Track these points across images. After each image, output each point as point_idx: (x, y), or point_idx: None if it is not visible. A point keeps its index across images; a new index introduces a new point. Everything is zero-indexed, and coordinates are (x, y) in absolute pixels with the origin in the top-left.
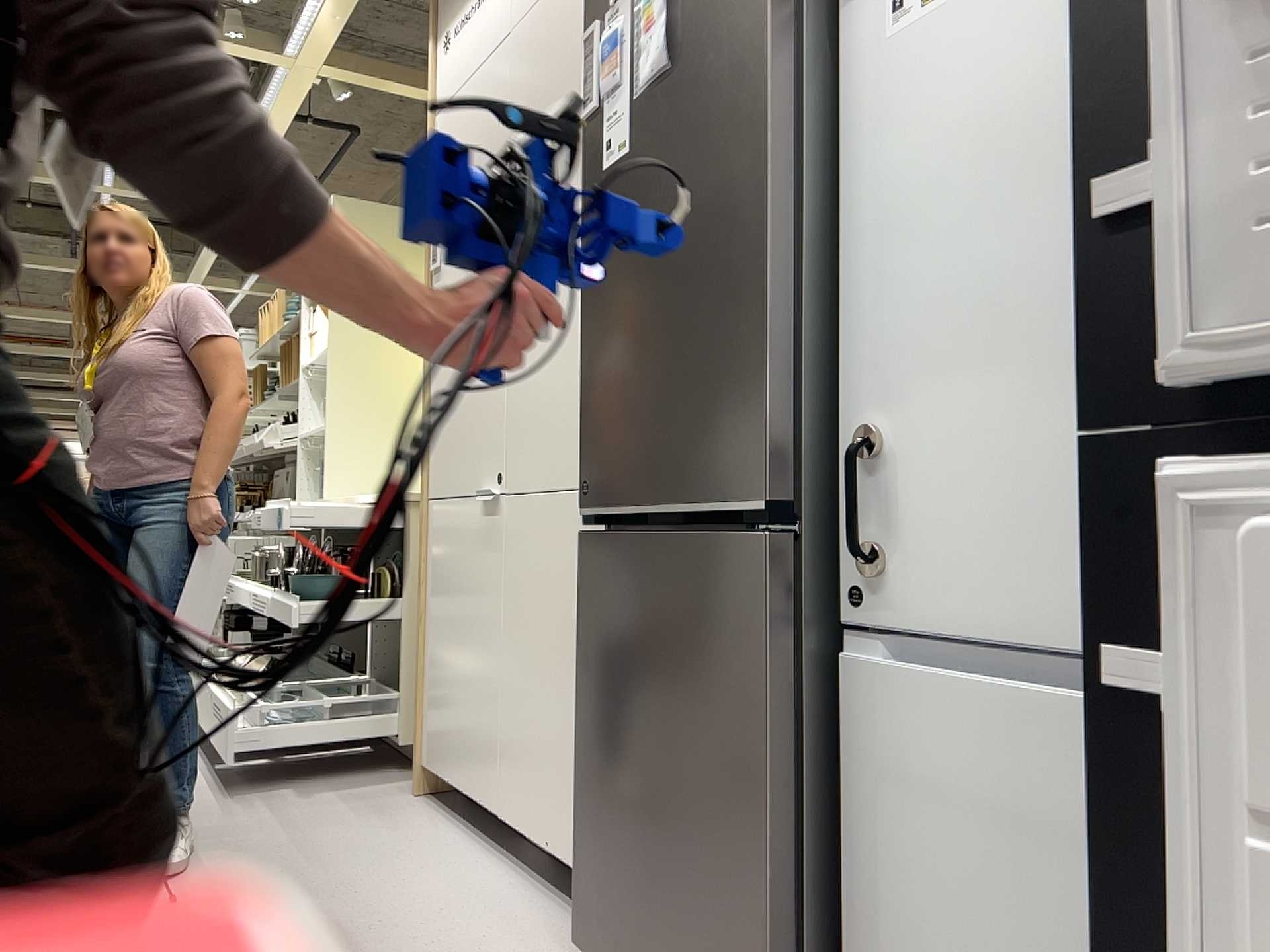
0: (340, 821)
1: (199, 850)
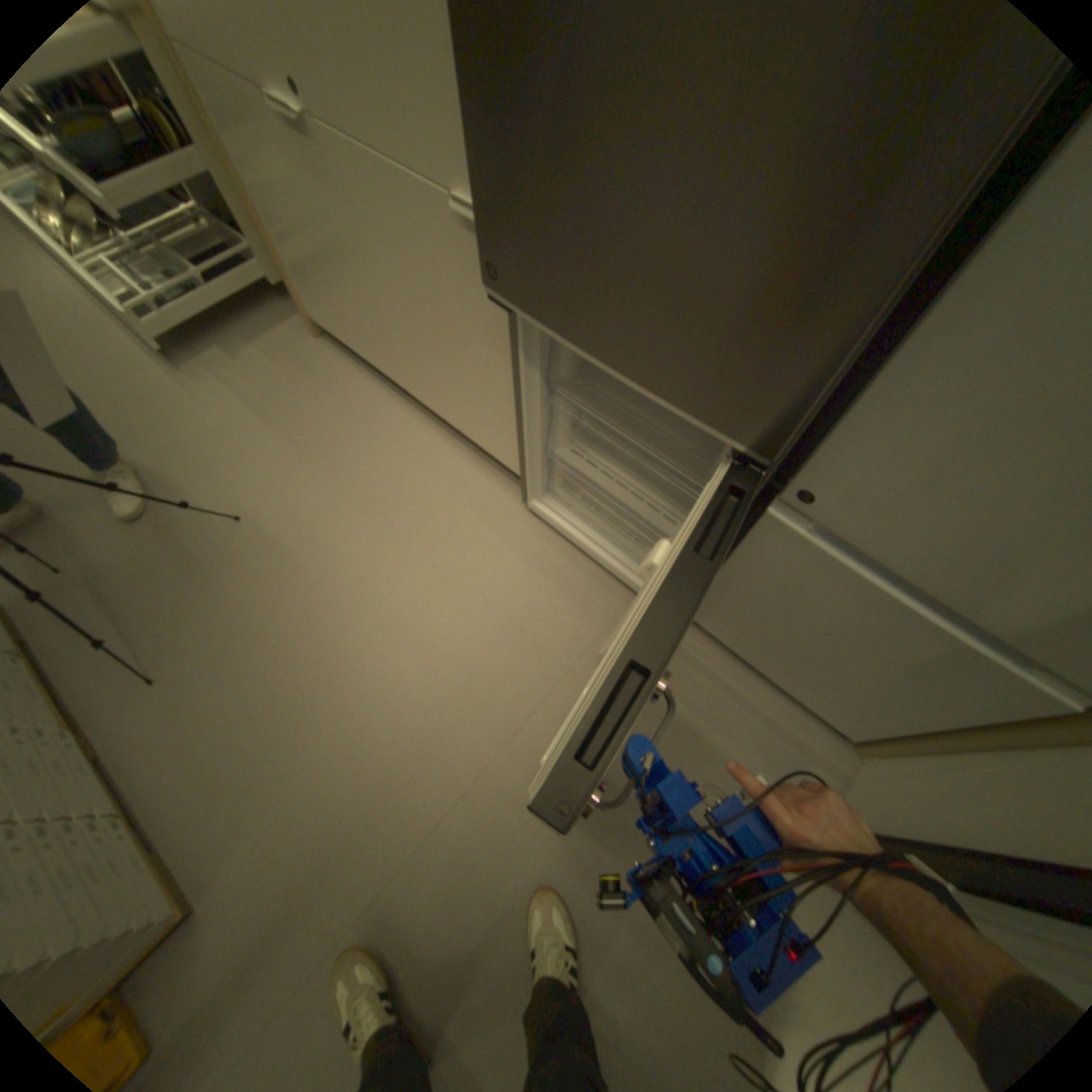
0: (281, 386)
1: (205, 448)
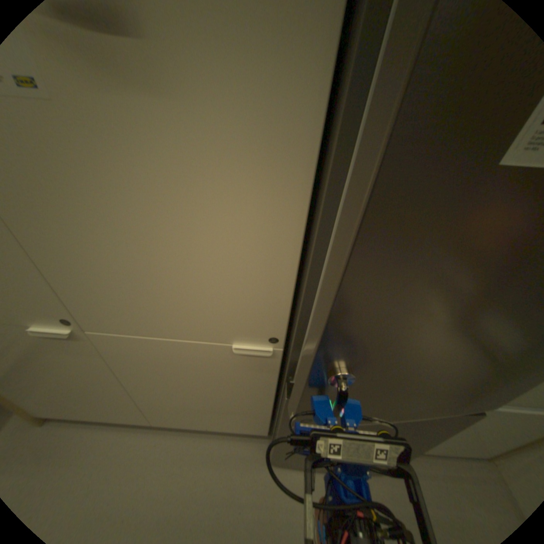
0: None
1: None
